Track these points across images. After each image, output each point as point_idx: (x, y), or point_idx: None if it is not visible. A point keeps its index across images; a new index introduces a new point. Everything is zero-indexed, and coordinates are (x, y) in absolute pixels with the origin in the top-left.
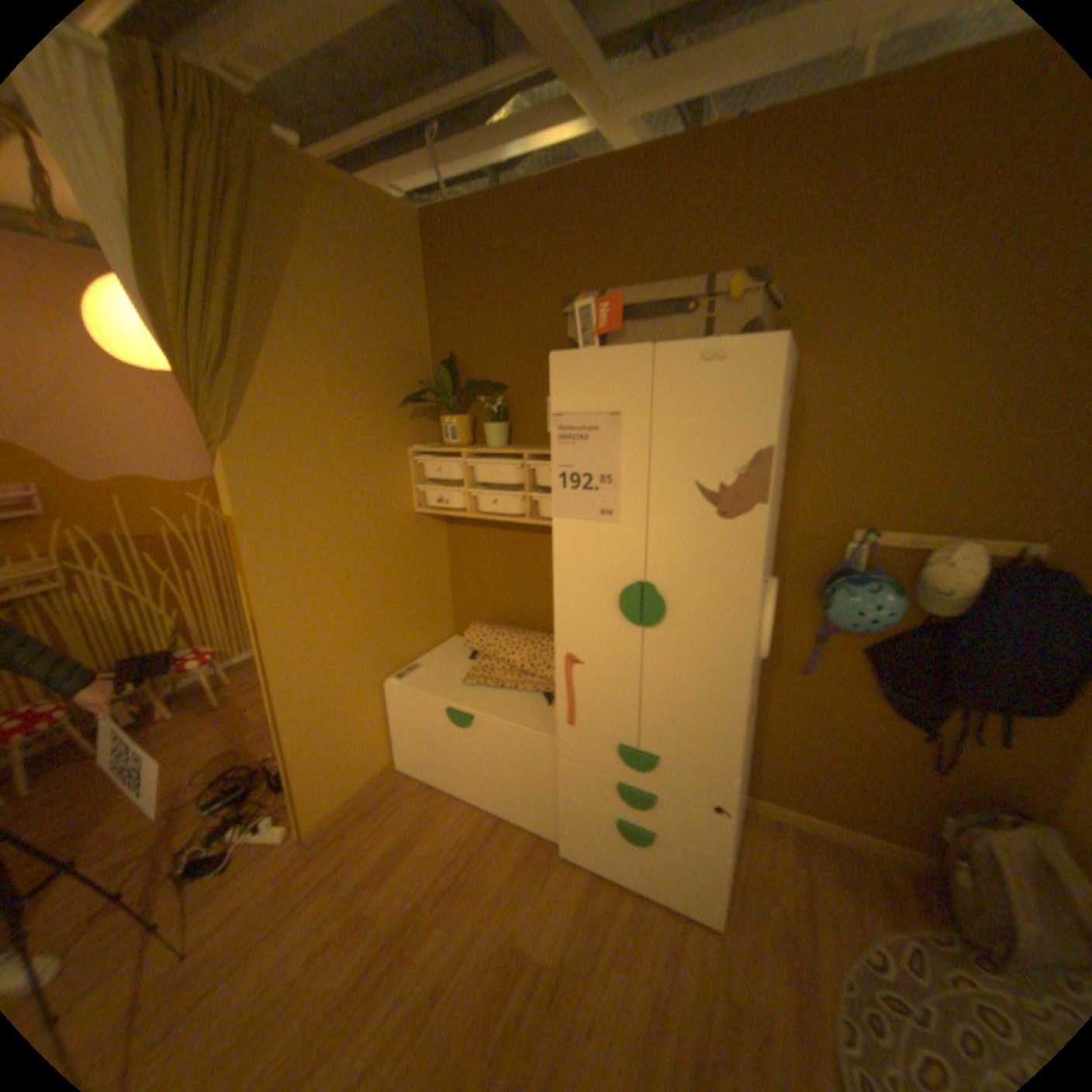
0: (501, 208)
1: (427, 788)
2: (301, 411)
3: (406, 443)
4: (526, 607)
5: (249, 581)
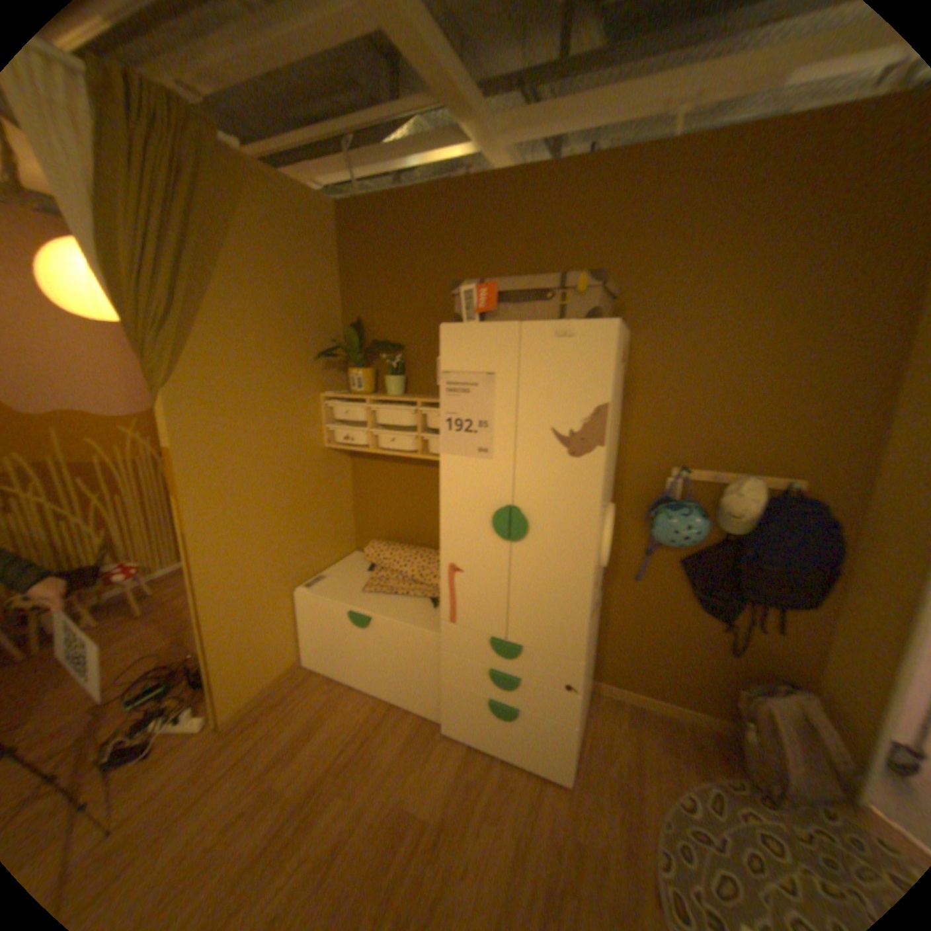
0: (403, 205)
1: (330, 681)
2: (232, 361)
3: (320, 390)
4: (417, 527)
5: (182, 503)
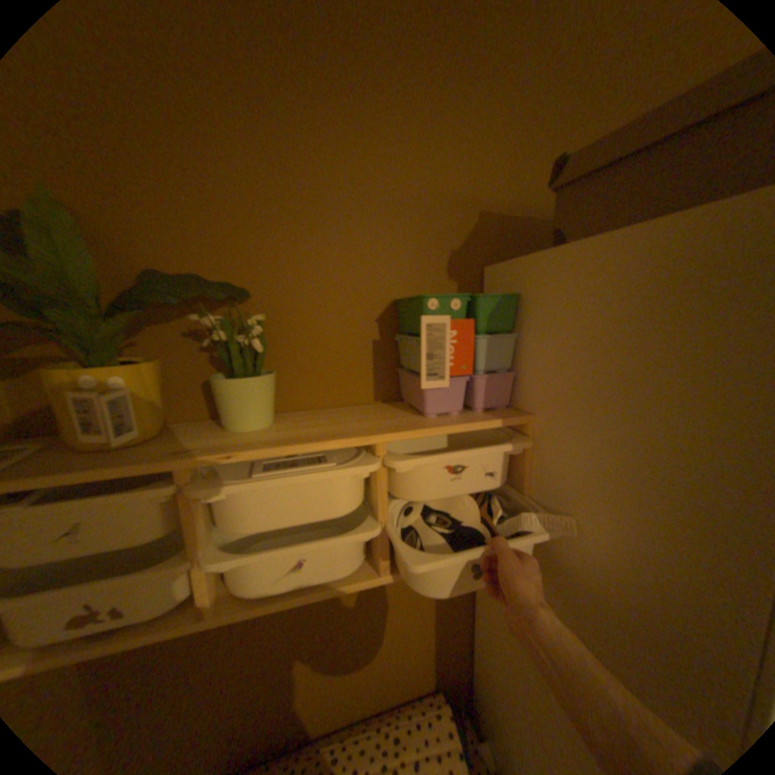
0: None
1: None
2: None
3: None
4: (314, 696)
5: None
